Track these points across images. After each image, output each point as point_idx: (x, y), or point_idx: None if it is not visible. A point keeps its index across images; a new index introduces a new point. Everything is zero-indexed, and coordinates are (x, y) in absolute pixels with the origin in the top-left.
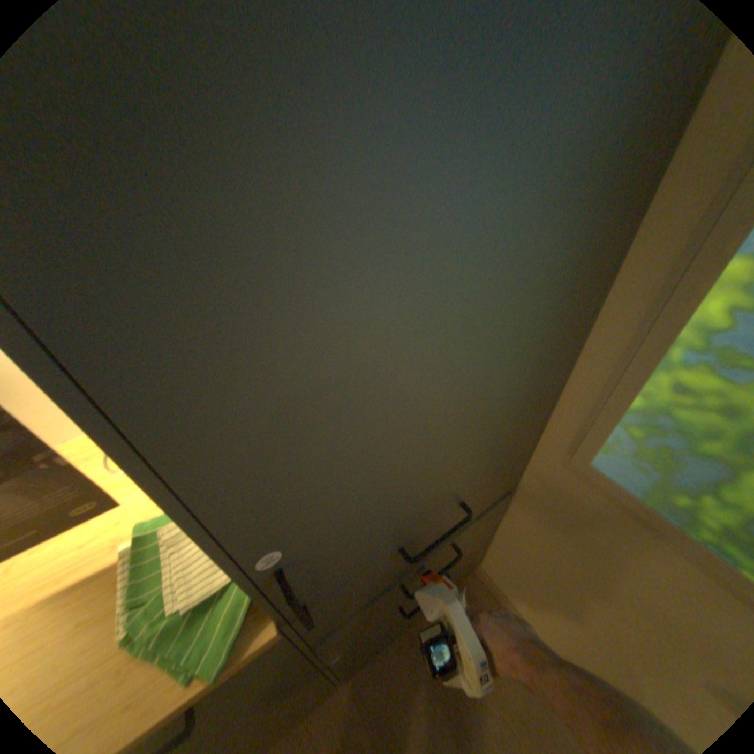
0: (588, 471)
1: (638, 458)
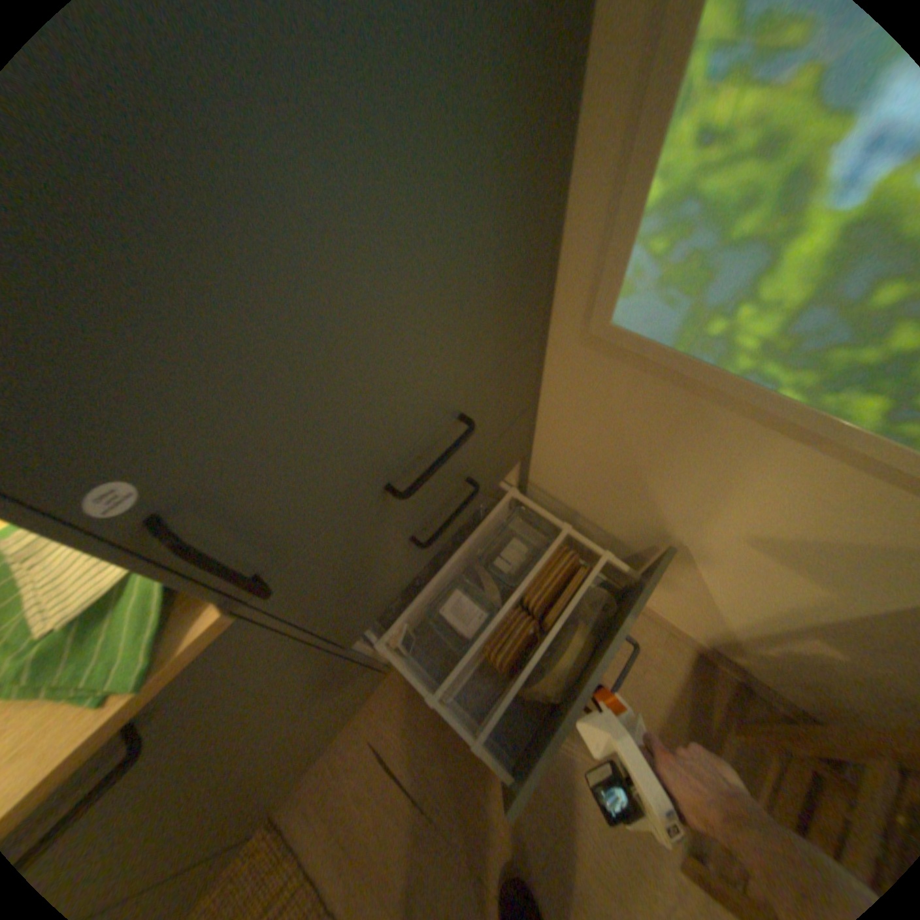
0: (609, 335)
1: (662, 288)
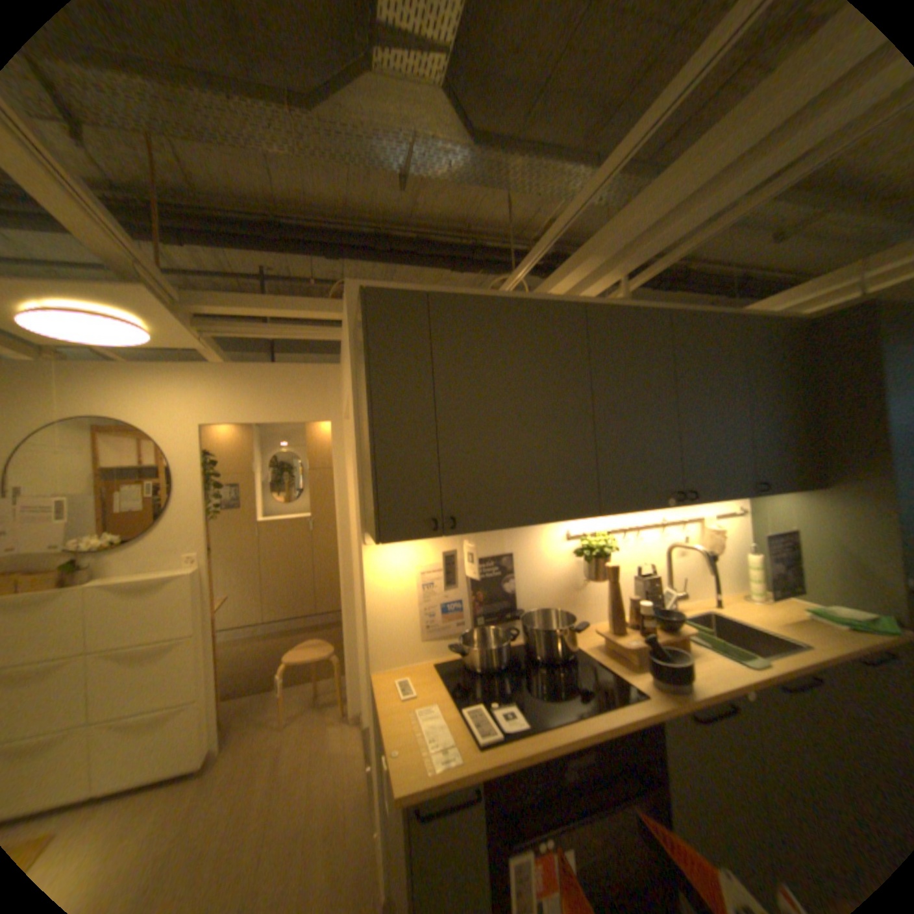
0: None
1: None
